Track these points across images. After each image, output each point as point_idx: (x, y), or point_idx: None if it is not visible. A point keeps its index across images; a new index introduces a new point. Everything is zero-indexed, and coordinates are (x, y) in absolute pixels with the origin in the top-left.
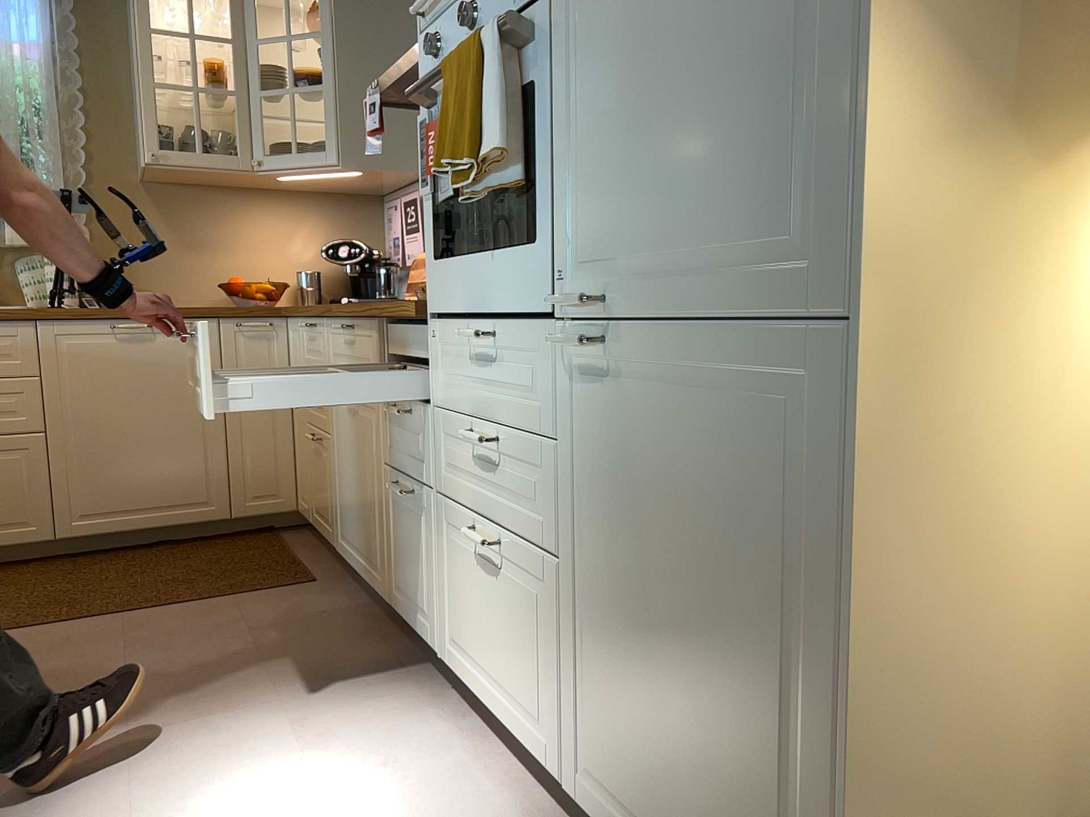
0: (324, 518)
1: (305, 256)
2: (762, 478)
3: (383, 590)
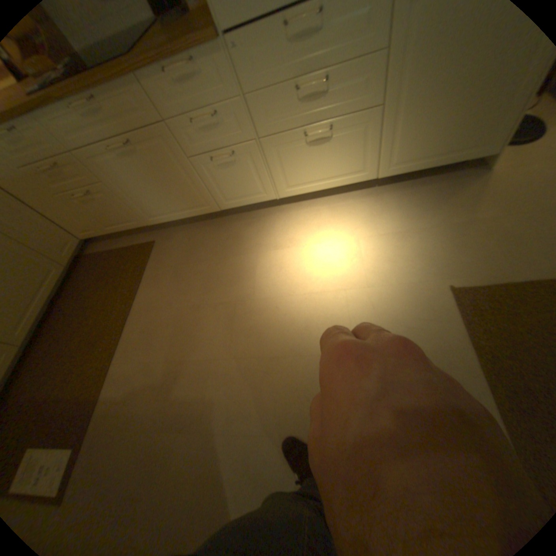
0: (122, 223)
1: None
2: None
3: (212, 209)
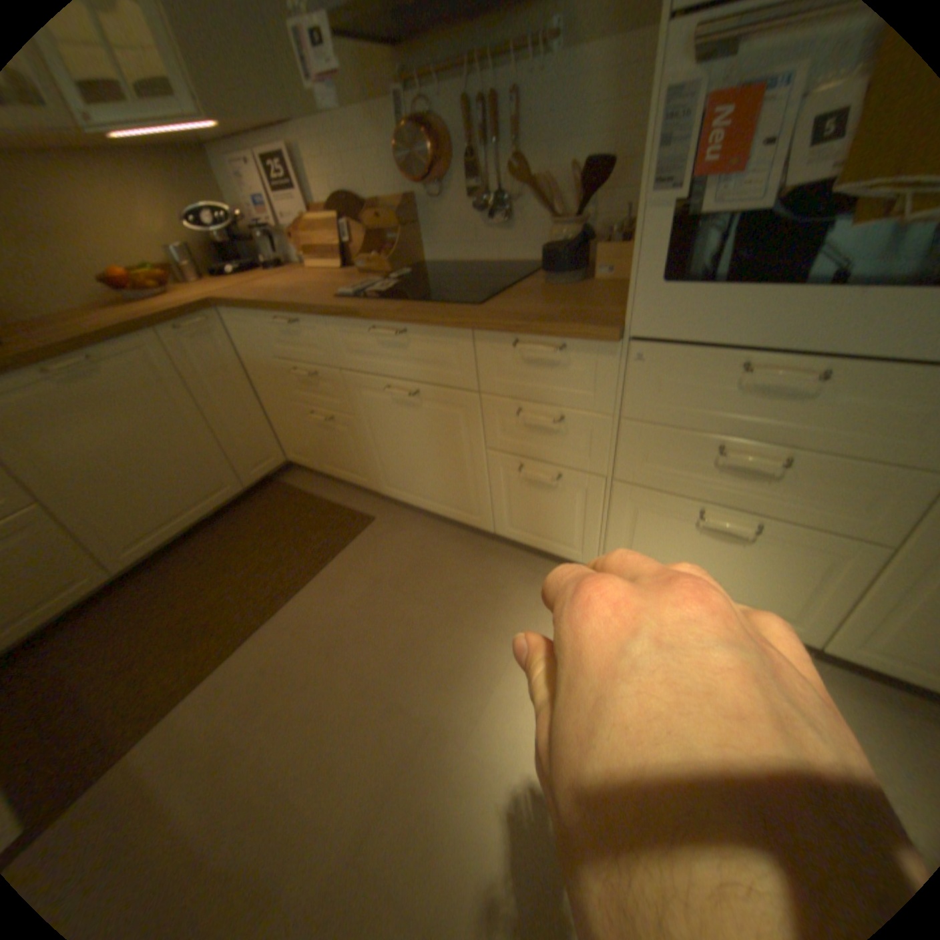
0: (347, 471)
1: (154, 228)
2: None
3: (479, 525)
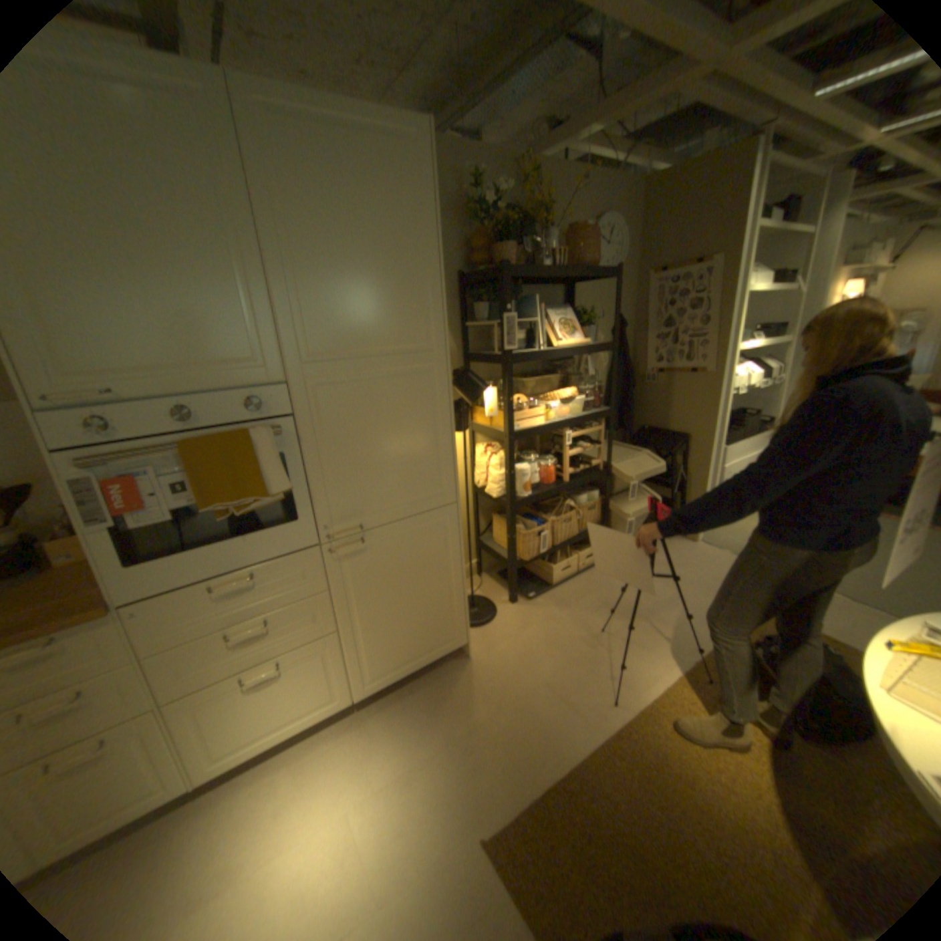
0: None
1: None
2: (431, 546)
3: None
